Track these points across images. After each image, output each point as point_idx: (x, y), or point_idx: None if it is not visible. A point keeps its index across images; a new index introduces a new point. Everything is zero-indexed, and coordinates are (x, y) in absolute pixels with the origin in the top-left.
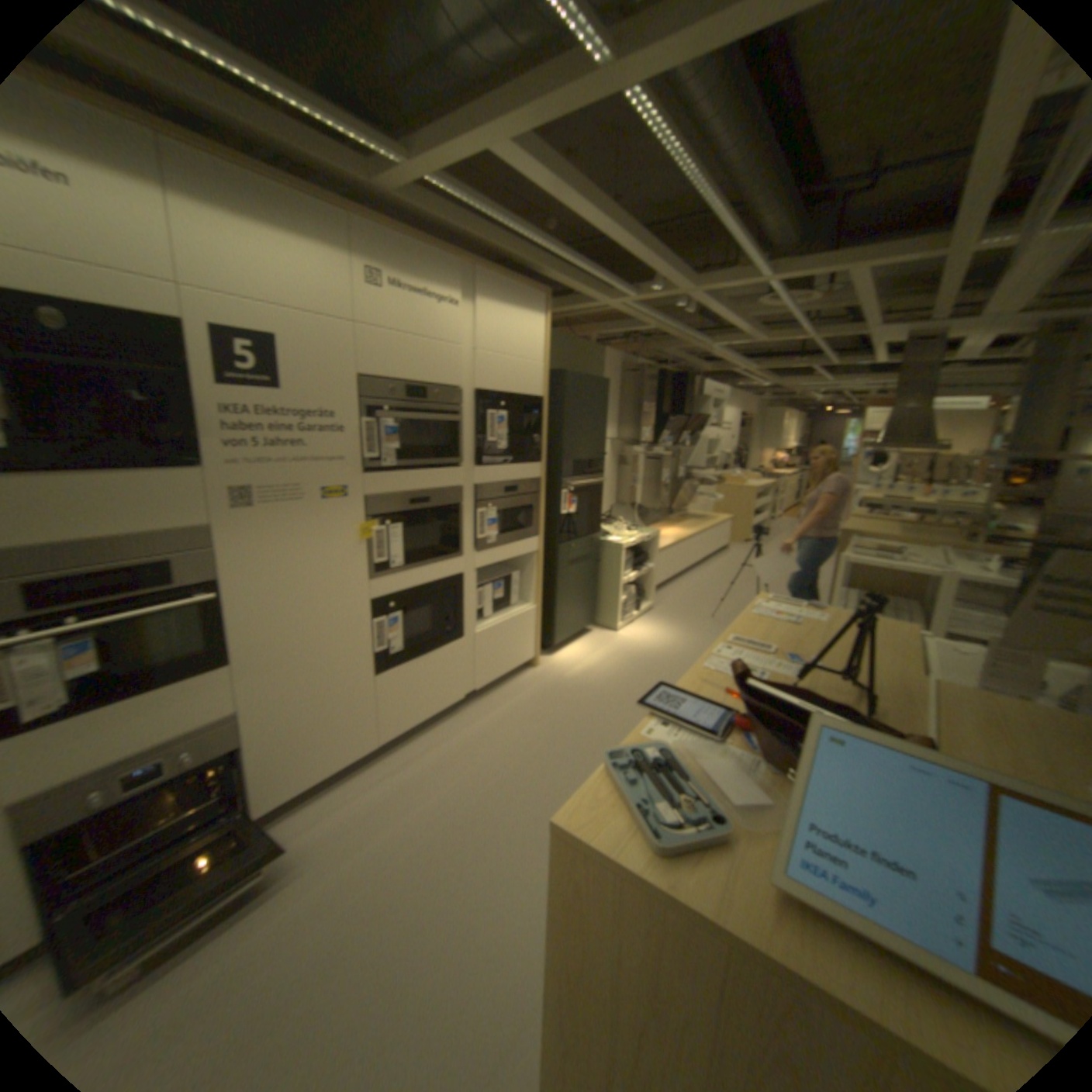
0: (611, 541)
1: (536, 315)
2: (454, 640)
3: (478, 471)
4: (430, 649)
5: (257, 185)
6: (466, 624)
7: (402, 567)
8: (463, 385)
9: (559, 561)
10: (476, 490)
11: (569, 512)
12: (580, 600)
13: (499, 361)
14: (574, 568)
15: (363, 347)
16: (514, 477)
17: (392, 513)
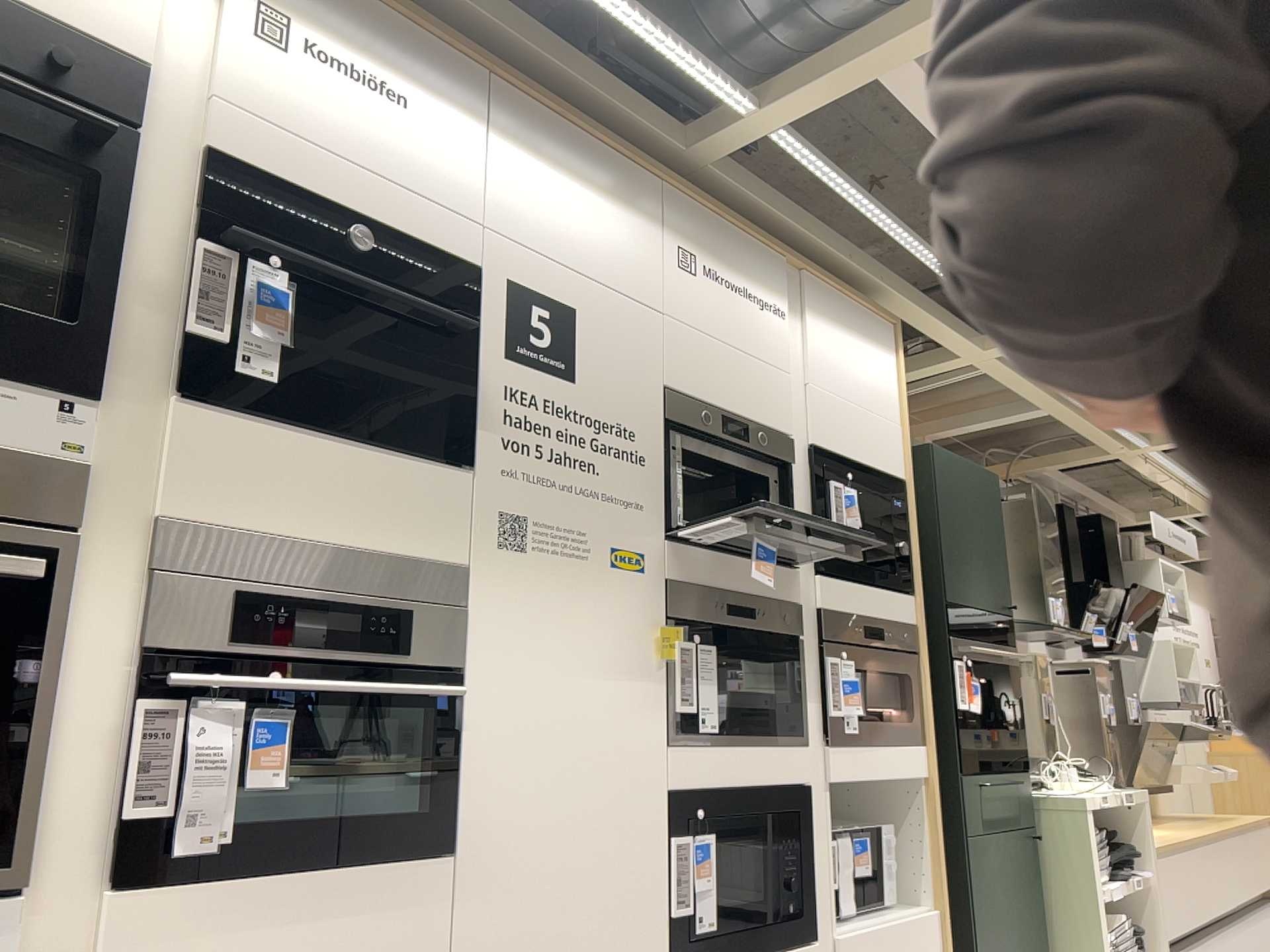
0: (1057, 794)
1: (885, 351)
2: (807, 942)
3: (827, 584)
4: (767, 949)
5: (578, 137)
6: (823, 912)
7: (722, 737)
8: (797, 433)
9: (971, 815)
10: (826, 617)
11: (974, 710)
12: (1021, 929)
13: (843, 408)
14: (999, 841)
15: (676, 347)
16: (880, 610)
17: (706, 627)
